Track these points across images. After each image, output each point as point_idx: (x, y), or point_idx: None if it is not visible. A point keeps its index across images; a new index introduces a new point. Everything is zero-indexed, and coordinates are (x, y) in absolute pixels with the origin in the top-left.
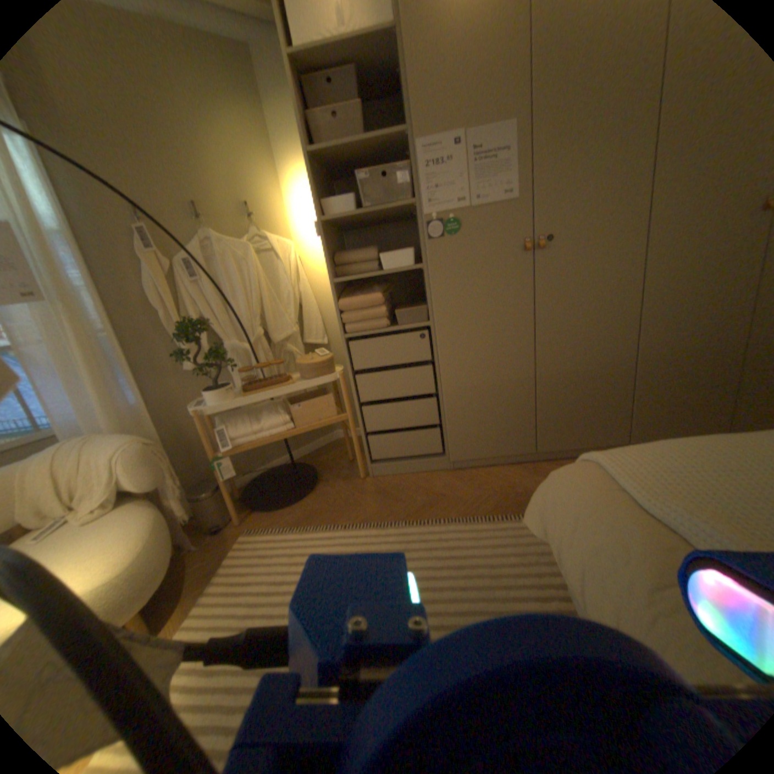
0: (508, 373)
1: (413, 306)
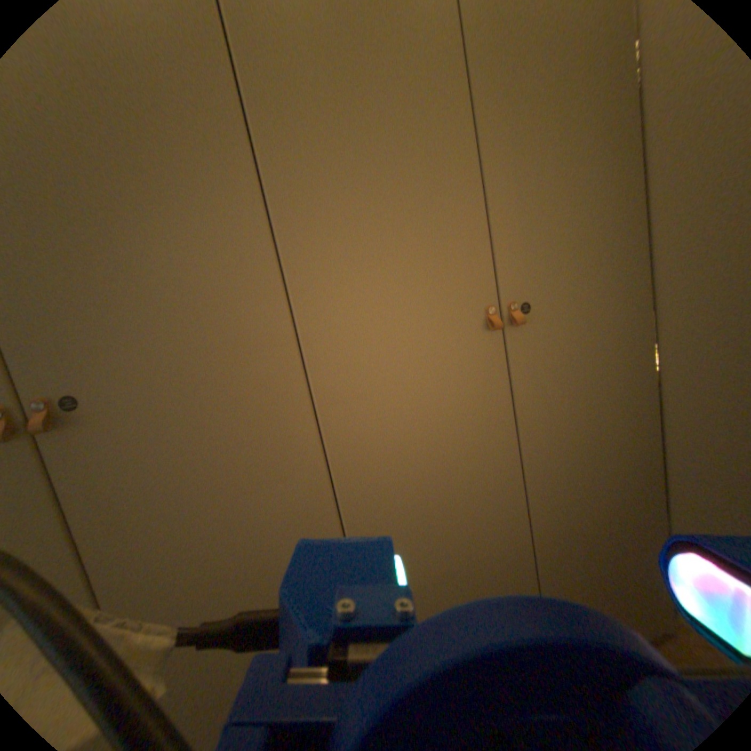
0: None
1: None
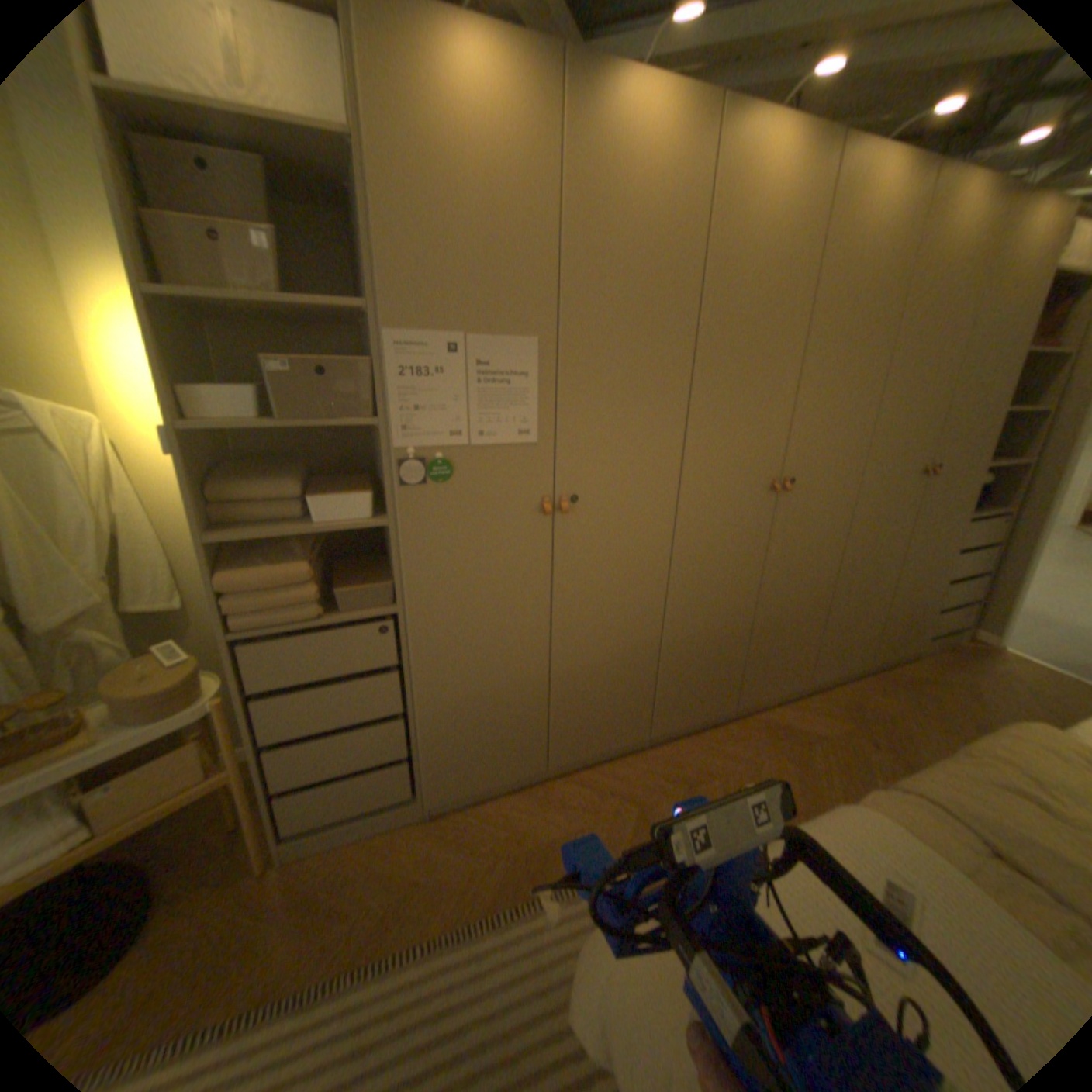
0: (517, 674)
1: (371, 582)
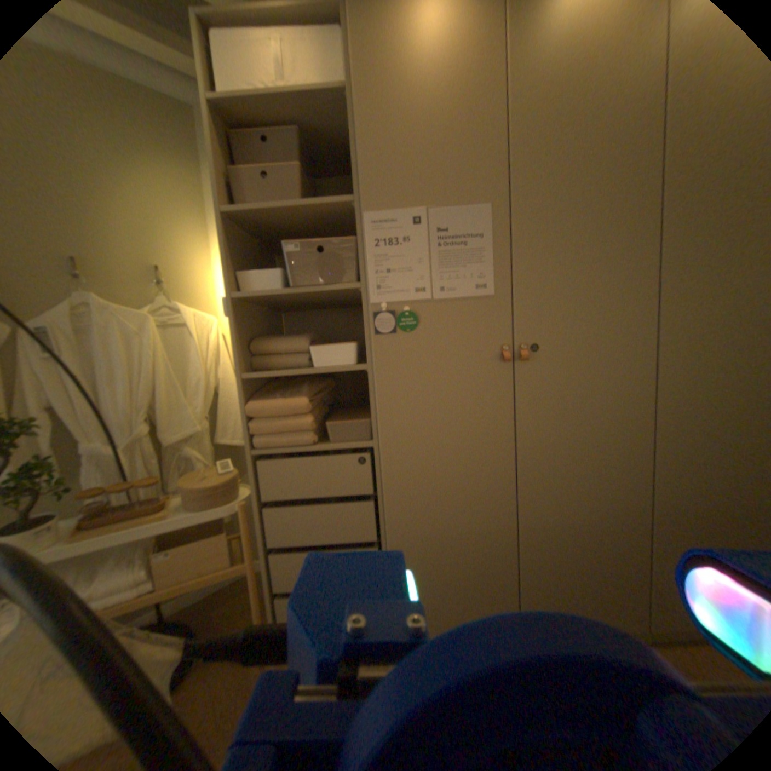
0: (481, 520)
1: (354, 417)
